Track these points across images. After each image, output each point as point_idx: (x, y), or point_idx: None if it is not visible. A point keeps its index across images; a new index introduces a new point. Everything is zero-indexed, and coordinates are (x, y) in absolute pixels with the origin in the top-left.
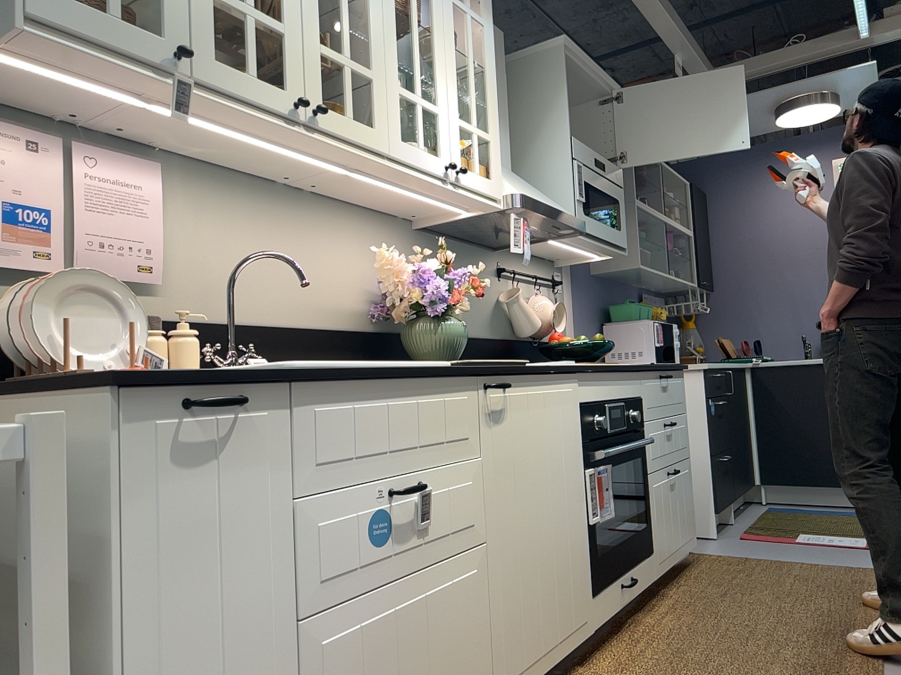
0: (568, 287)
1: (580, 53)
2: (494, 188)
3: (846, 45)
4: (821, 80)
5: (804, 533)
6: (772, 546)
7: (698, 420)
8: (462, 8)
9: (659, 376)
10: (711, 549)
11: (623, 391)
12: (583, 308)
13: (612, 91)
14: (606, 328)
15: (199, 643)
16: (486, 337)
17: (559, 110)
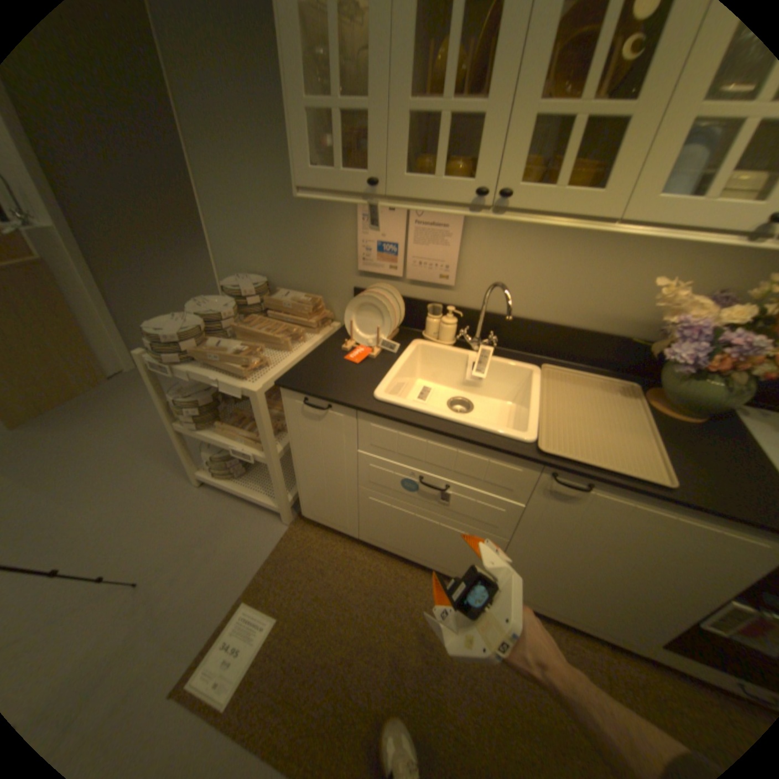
0: None
1: None
2: None
3: None
4: None
5: None
6: None
7: None
8: None
9: None
10: None
11: None
12: None
13: None
14: None
15: (318, 467)
16: None
17: None
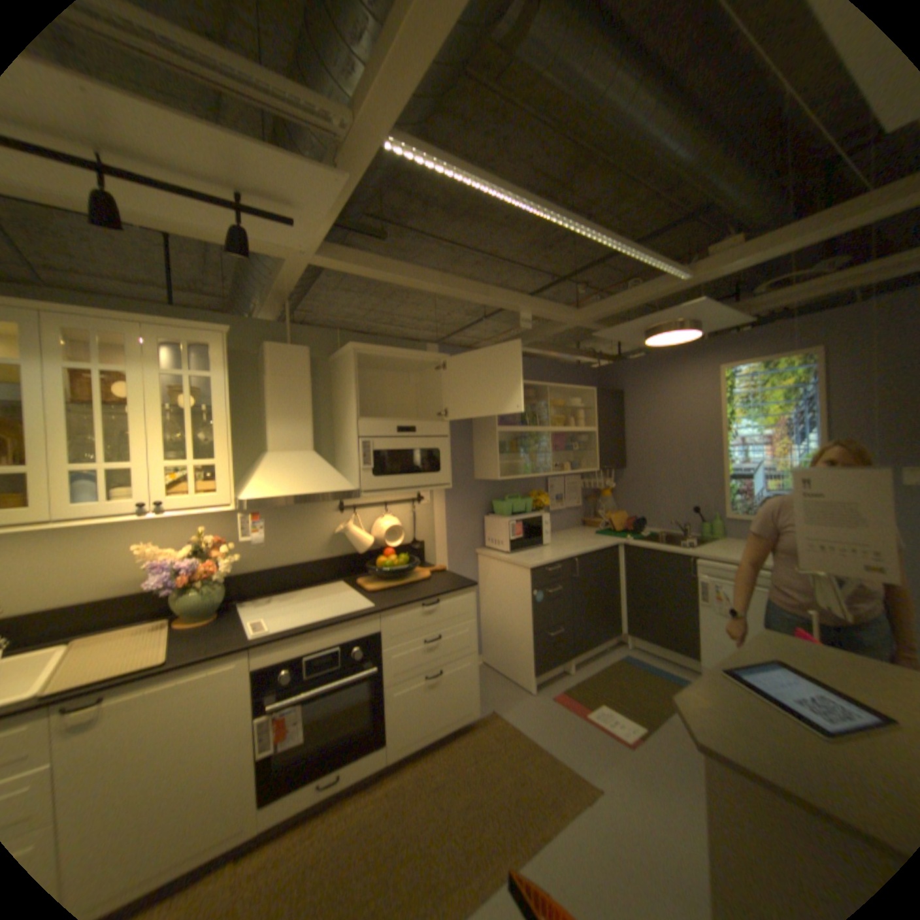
0: (436, 497)
1: (377, 347)
2: (218, 499)
3: (675, 284)
4: (662, 314)
5: (607, 707)
6: (561, 719)
7: (525, 605)
8: (174, 373)
9: (417, 605)
10: (512, 711)
11: (340, 637)
12: (456, 507)
13: (434, 361)
14: (485, 517)
15: None
16: (317, 558)
17: (352, 398)
